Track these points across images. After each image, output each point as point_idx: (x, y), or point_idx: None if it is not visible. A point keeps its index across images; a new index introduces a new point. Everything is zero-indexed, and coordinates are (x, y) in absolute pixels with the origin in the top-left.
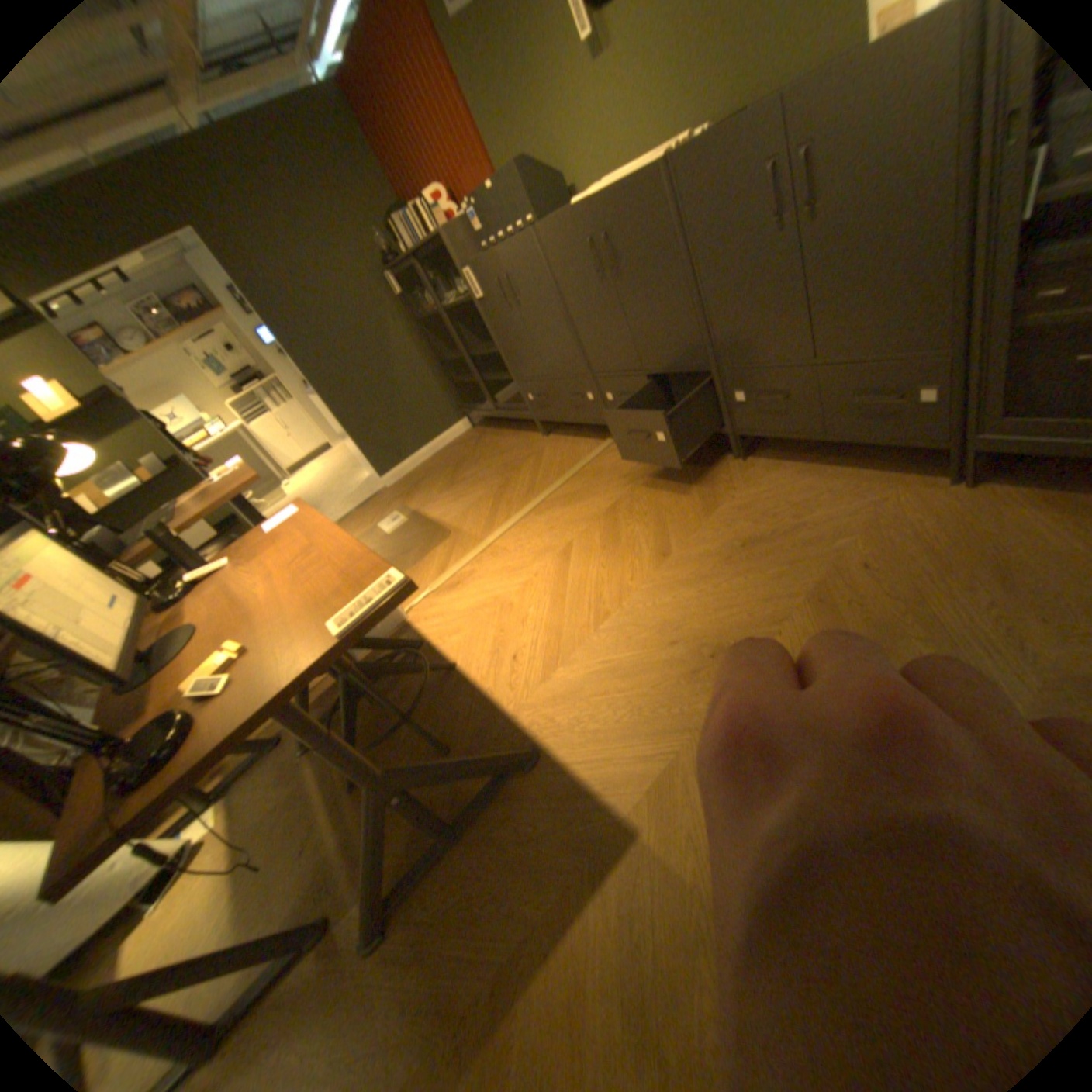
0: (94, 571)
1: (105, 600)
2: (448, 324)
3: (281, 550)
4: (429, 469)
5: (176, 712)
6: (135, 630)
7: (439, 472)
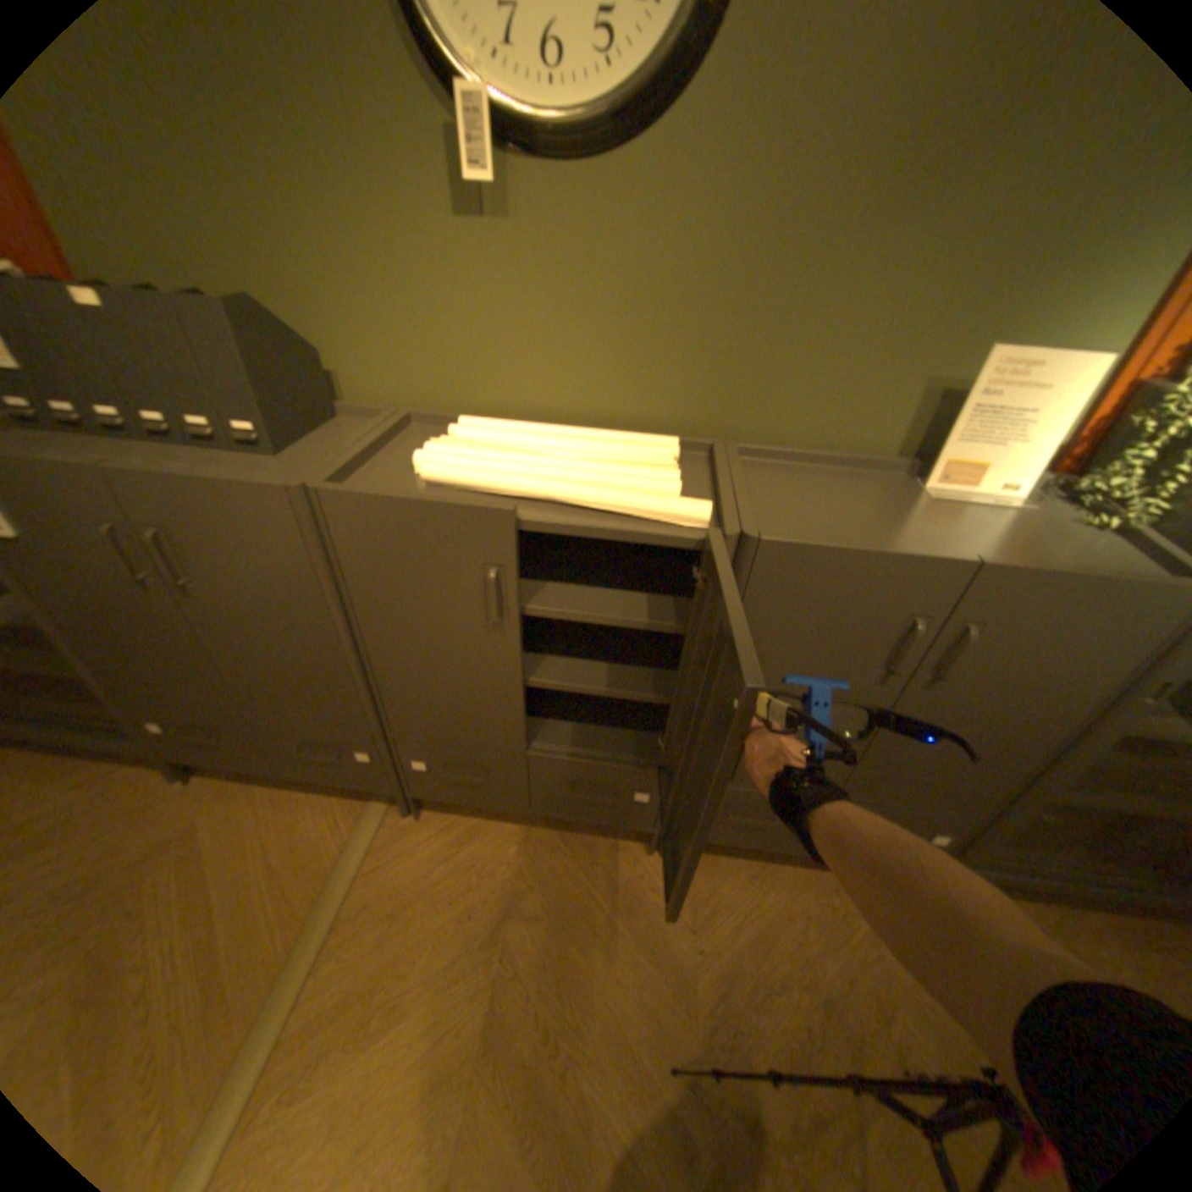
0: None
1: None
2: None
3: None
4: None
5: None
6: None
7: None
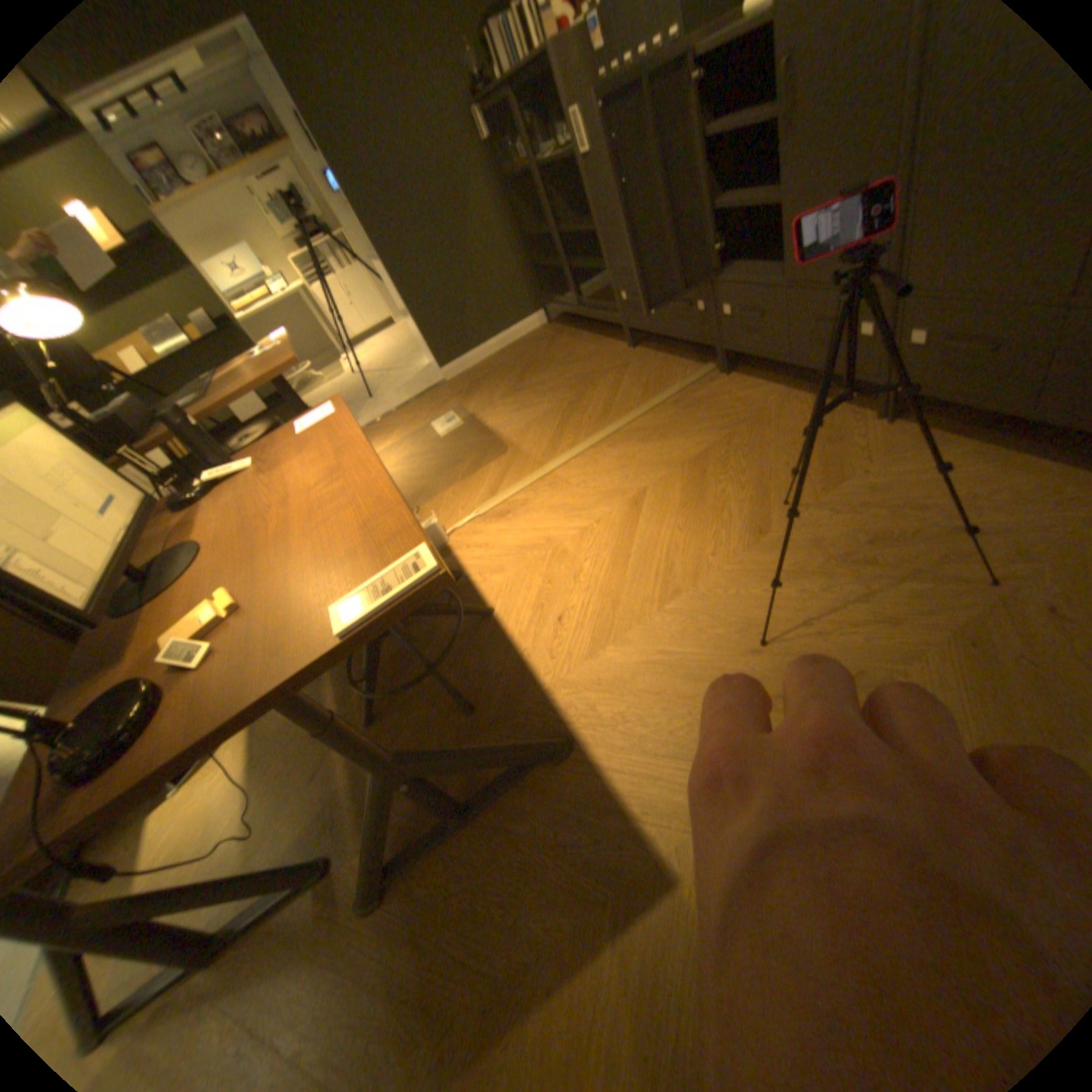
0: (92, 460)
1: (97, 501)
2: (538, 185)
3: (307, 462)
4: (494, 364)
5: (147, 677)
6: (130, 542)
7: (504, 370)
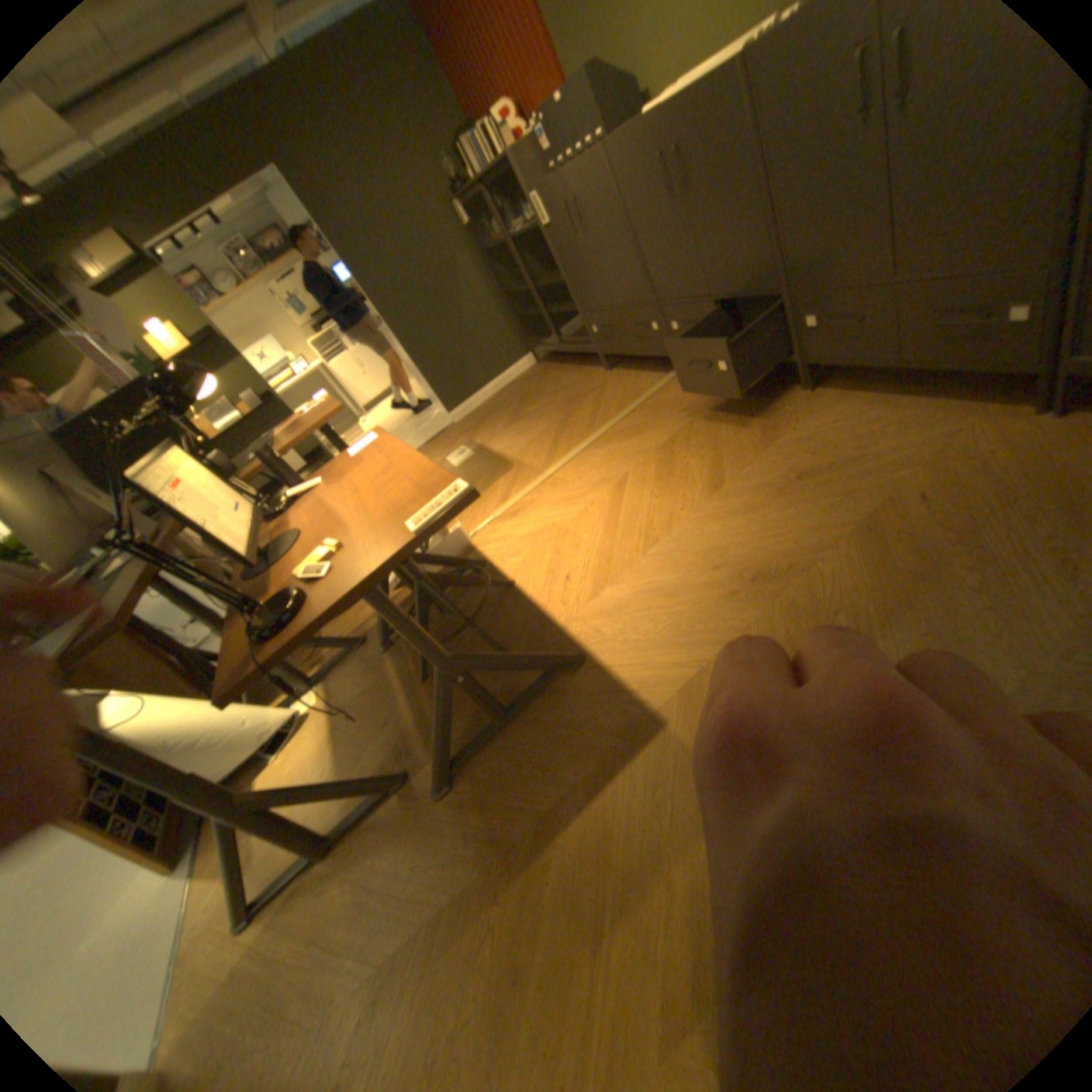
0: (220, 482)
1: (230, 504)
2: (514, 253)
3: (364, 469)
4: (494, 404)
5: (292, 589)
6: (254, 530)
7: (503, 407)
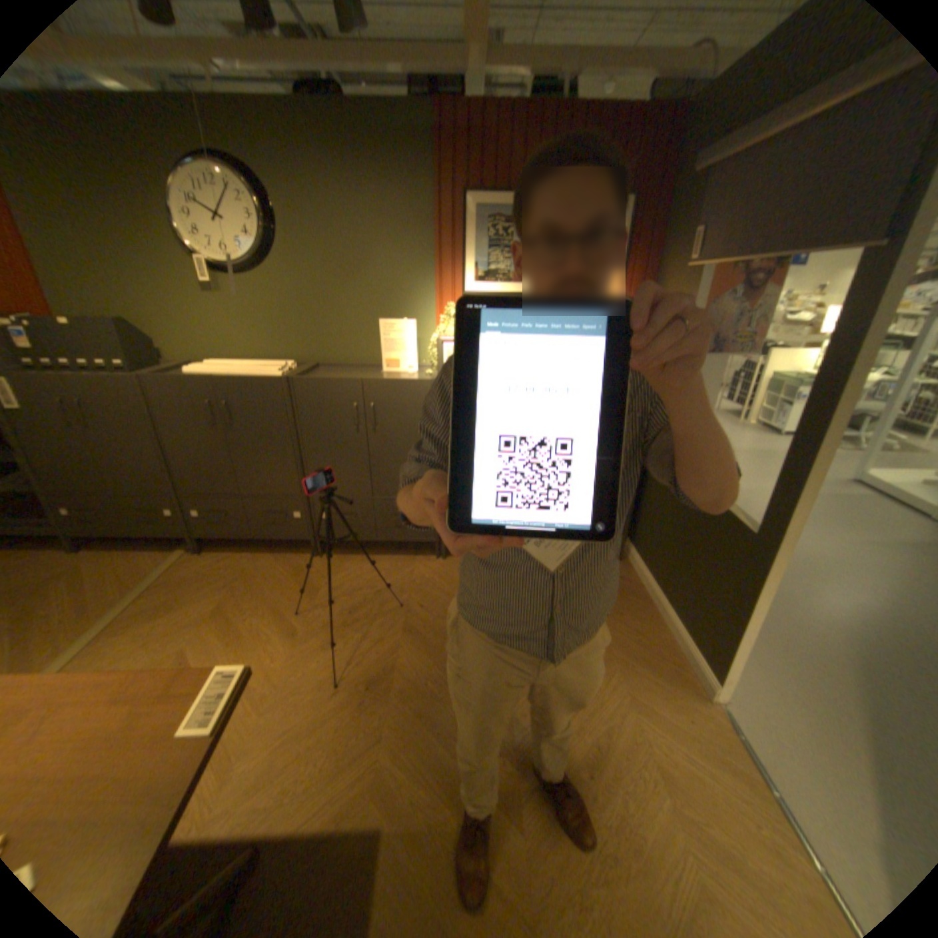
0: None
1: None
2: None
3: None
4: None
5: None
6: None
7: None
